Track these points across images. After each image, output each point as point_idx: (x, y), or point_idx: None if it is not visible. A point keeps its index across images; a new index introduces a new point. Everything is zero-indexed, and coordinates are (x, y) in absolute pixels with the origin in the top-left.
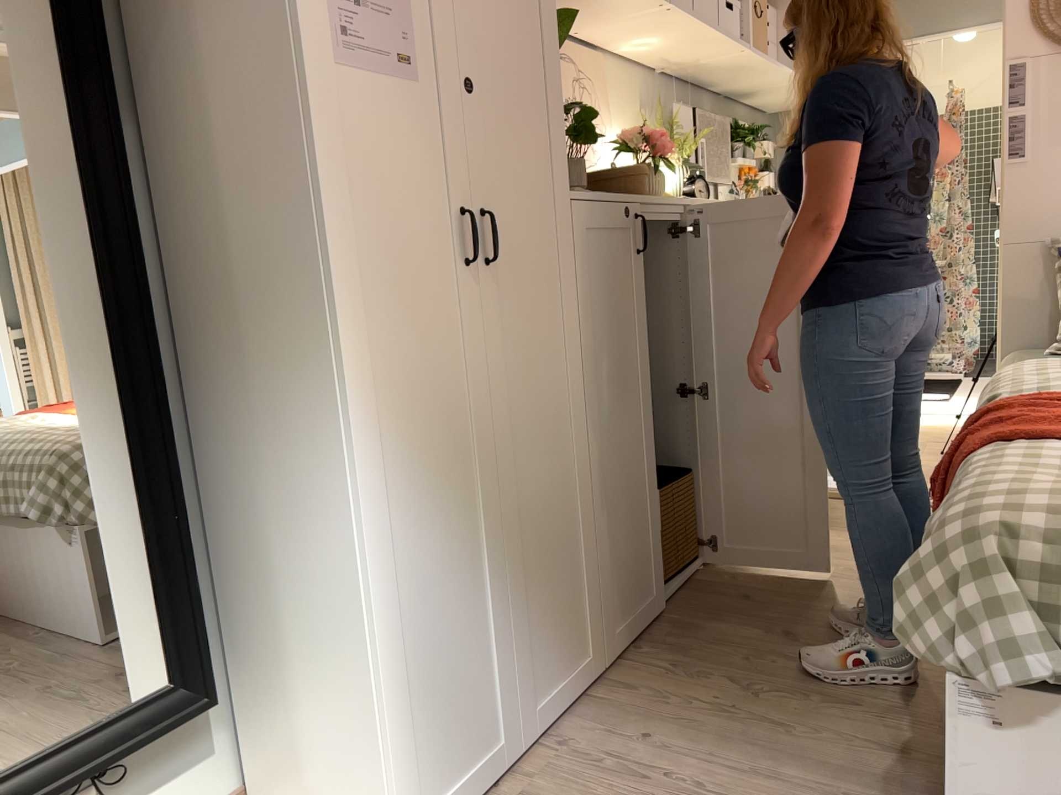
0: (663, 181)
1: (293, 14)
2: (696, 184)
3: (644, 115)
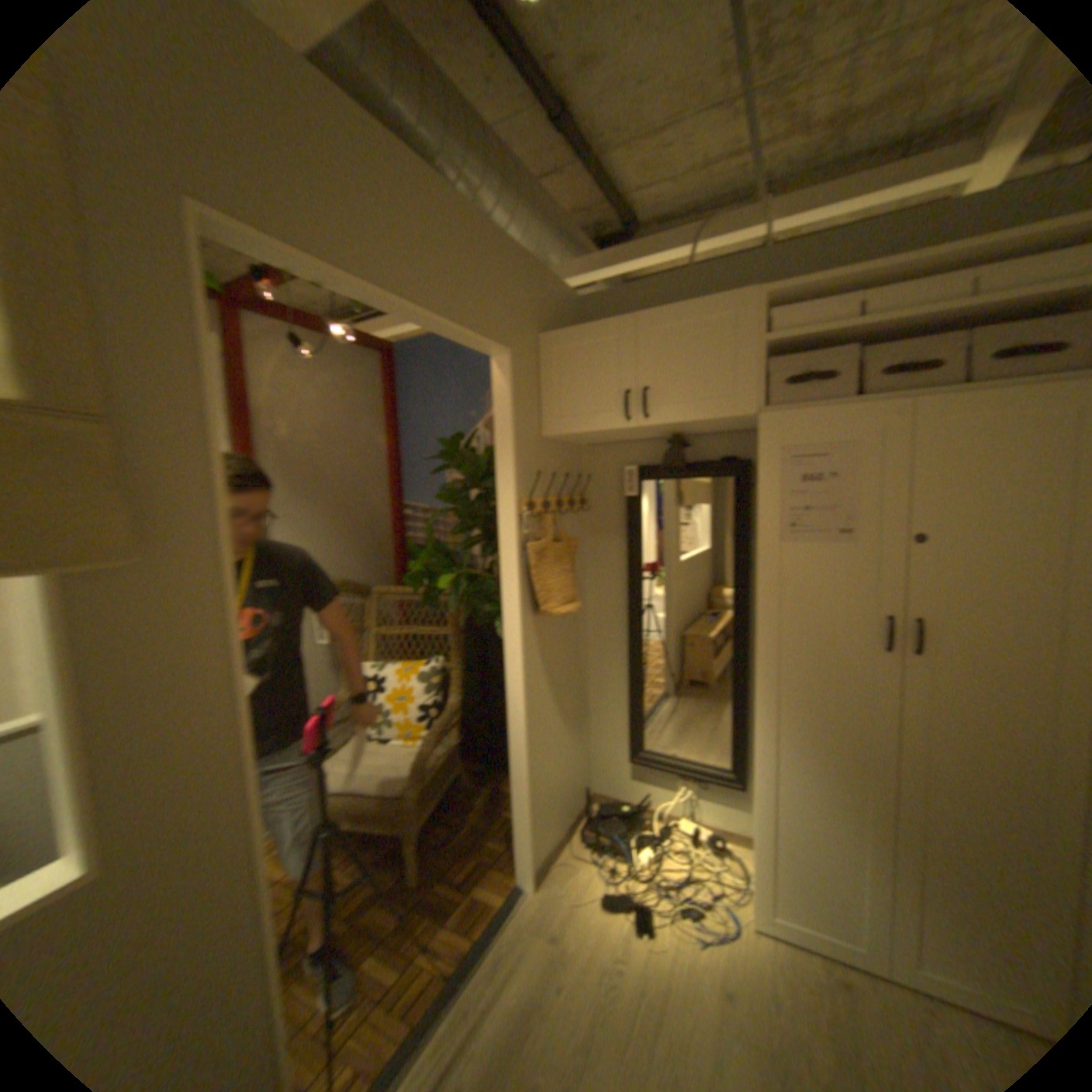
0: None
1: (758, 527)
2: None
3: None
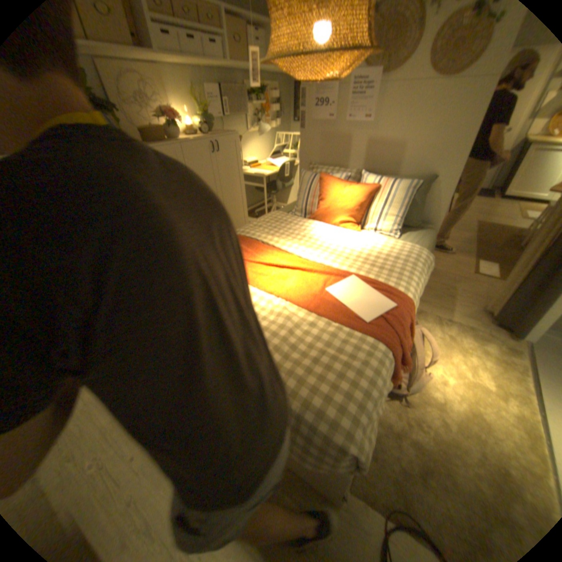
0: (175, 129)
1: None
2: (202, 125)
3: (189, 90)
